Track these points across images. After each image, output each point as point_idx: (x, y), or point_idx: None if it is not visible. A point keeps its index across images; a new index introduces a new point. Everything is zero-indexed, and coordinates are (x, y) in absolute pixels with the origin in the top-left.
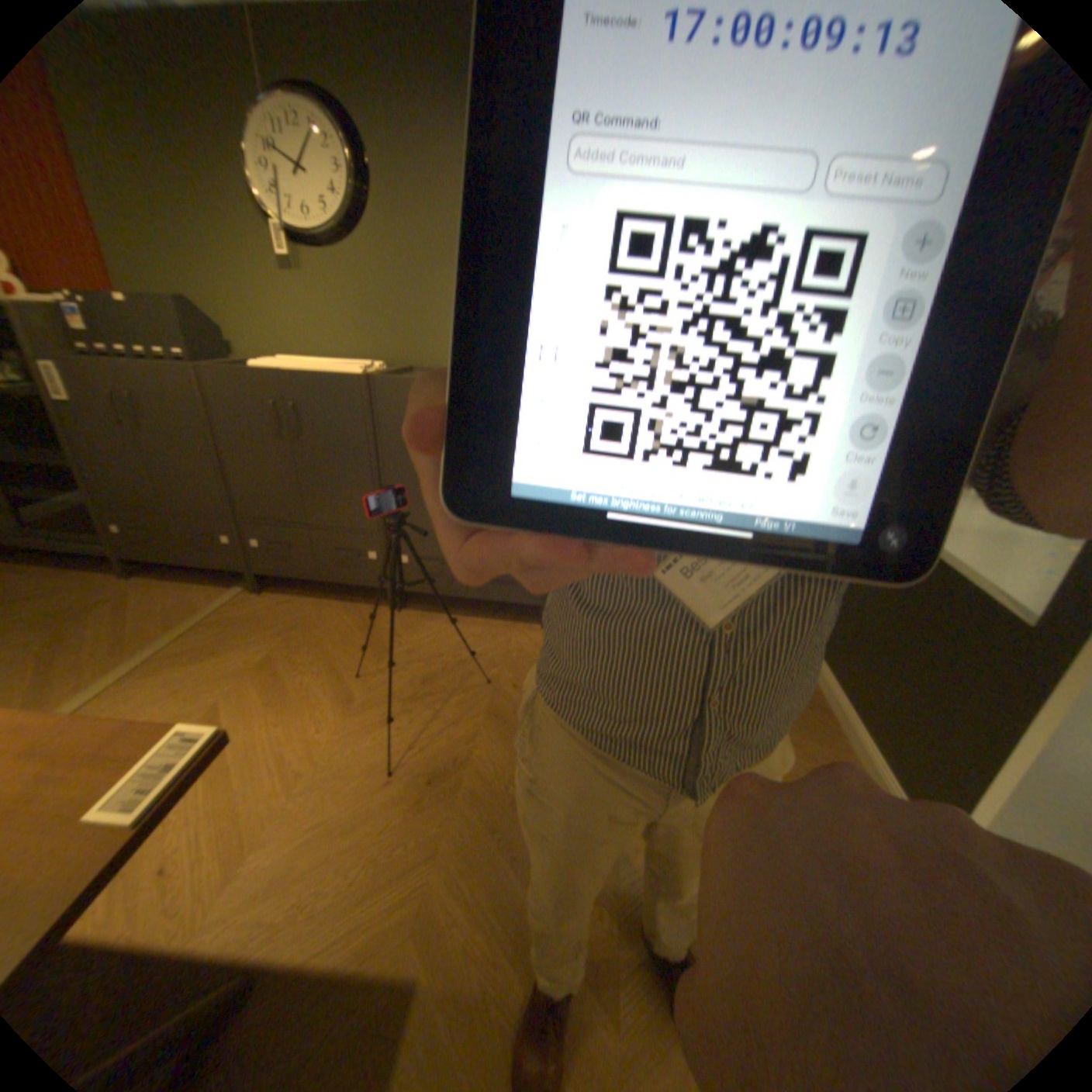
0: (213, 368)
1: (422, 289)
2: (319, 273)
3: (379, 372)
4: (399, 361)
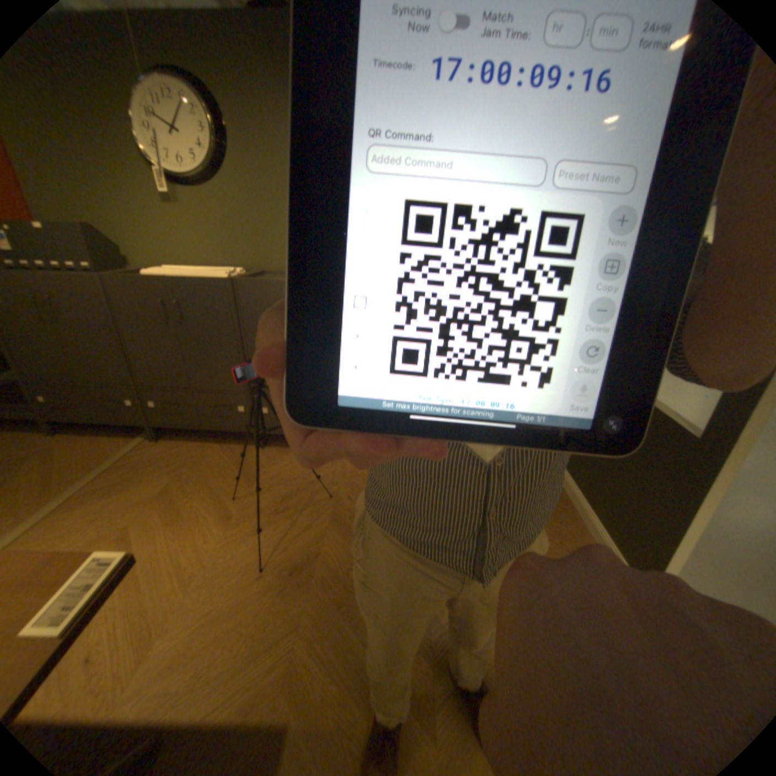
0: (113, 276)
1: (269, 215)
2: (192, 205)
3: (239, 276)
4: (255, 267)
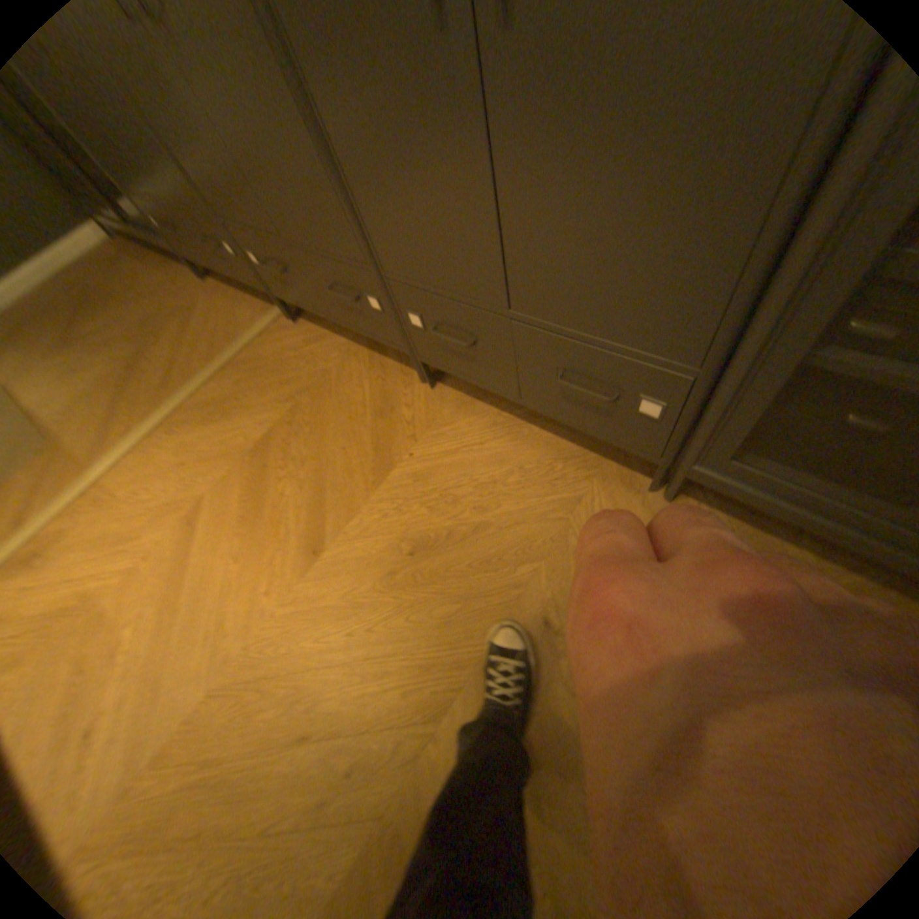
0: None
1: None
2: None
3: None
4: None
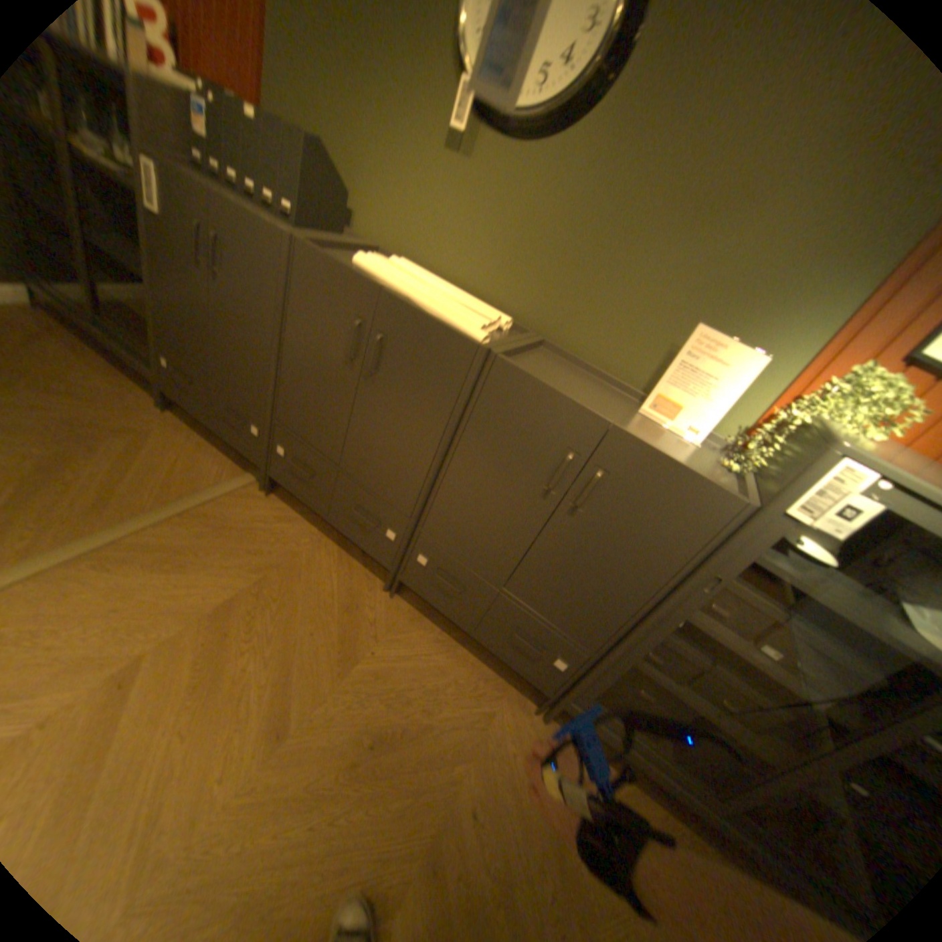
0: (308, 249)
1: (610, 251)
2: (489, 173)
3: (503, 351)
4: (529, 325)
